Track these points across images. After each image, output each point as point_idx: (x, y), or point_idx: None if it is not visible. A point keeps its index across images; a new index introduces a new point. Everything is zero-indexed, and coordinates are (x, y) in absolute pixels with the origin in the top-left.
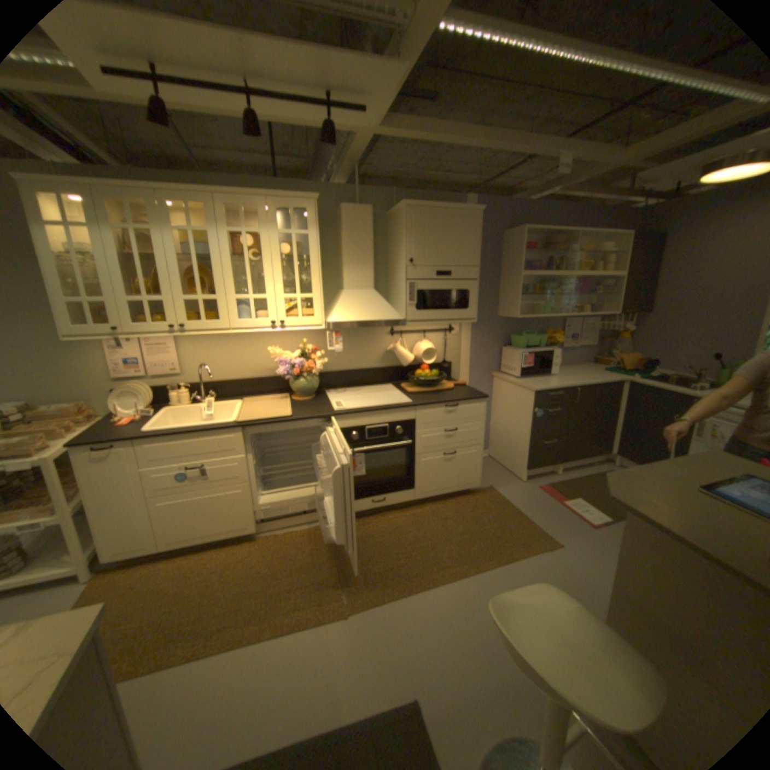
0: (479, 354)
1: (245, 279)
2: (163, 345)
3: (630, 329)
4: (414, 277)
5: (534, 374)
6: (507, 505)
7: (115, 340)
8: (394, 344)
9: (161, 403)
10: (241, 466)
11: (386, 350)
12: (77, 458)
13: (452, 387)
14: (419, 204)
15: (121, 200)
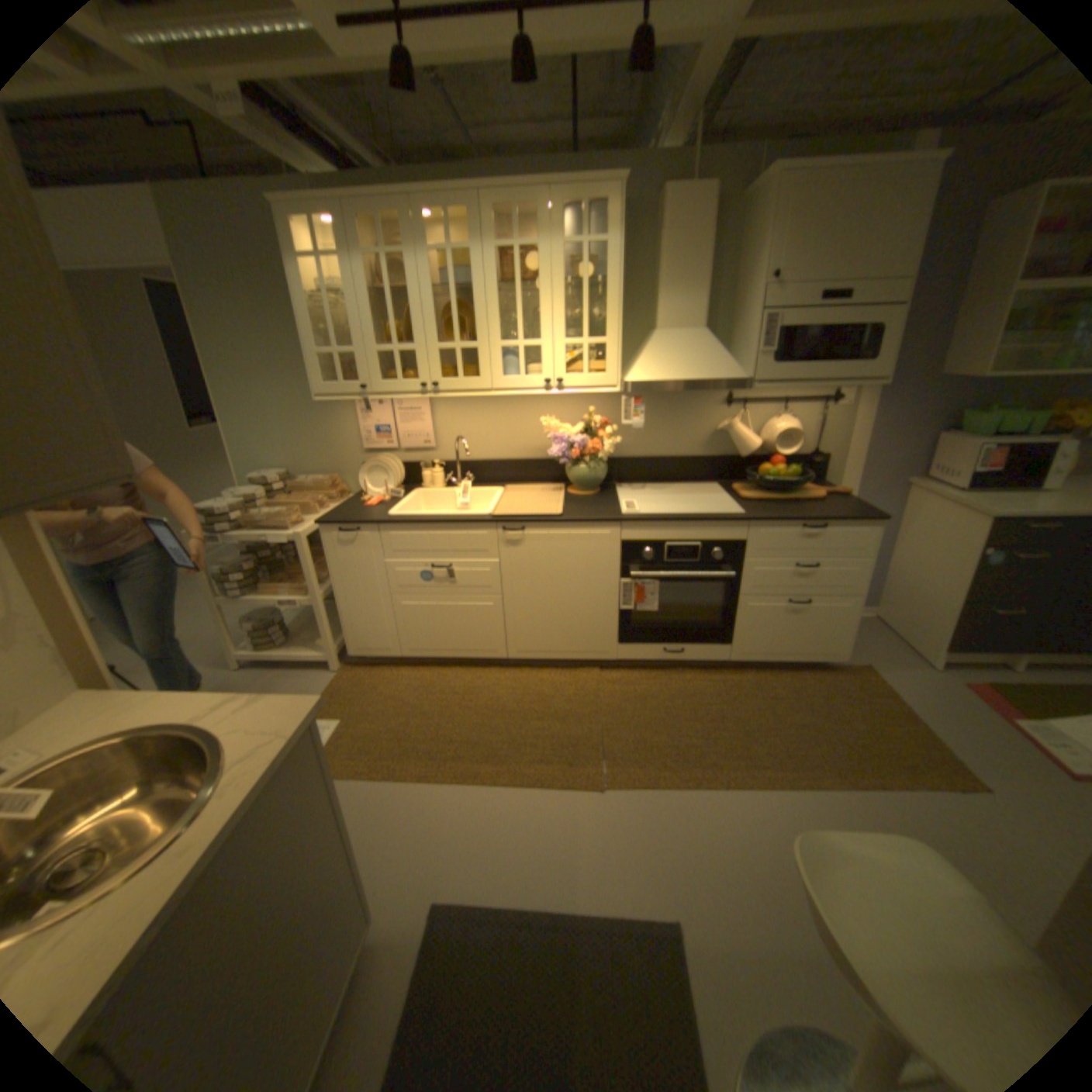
0: (890, 443)
1: (517, 319)
2: (417, 410)
3: None
4: (779, 303)
5: (1002, 485)
6: (895, 701)
7: (368, 403)
8: (731, 419)
9: (412, 484)
10: (494, 573)
11: (716, 429)
12: (327, 538)
13: (823, 497)
14: (807, 165)
15: (373, 215)
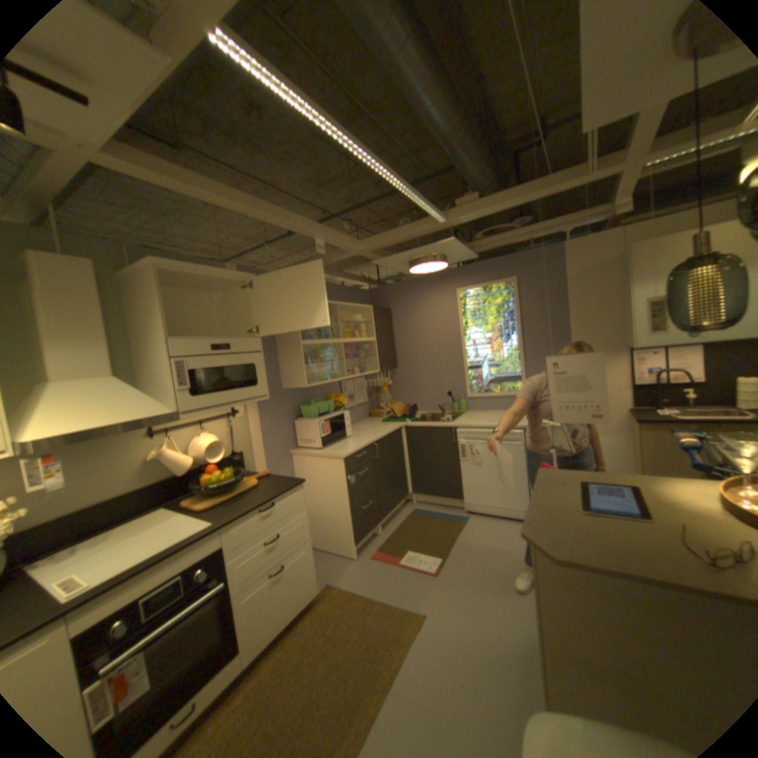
0: (272, 434)
1: None
2: None
3: (386, 383)
4: (181, 353)
5: (333, 440)
6: (353, 599)
7: None
8: (157, 448)
9: None
10: None
11: (144, 460)
12: None
13: (255, 483)
14: (174, 264)
15: None
